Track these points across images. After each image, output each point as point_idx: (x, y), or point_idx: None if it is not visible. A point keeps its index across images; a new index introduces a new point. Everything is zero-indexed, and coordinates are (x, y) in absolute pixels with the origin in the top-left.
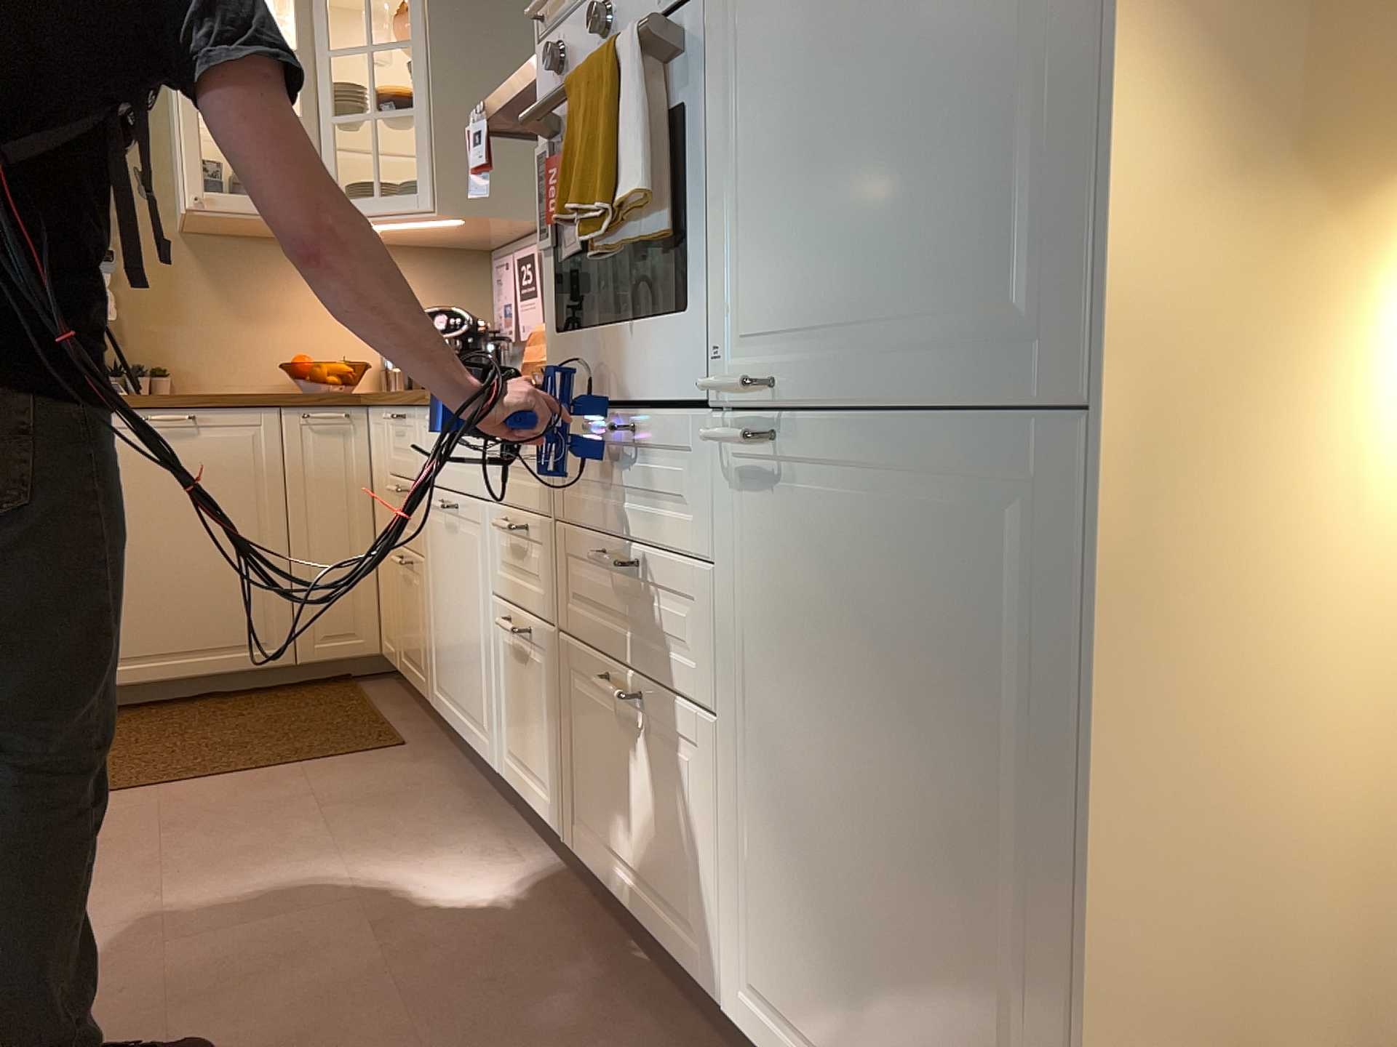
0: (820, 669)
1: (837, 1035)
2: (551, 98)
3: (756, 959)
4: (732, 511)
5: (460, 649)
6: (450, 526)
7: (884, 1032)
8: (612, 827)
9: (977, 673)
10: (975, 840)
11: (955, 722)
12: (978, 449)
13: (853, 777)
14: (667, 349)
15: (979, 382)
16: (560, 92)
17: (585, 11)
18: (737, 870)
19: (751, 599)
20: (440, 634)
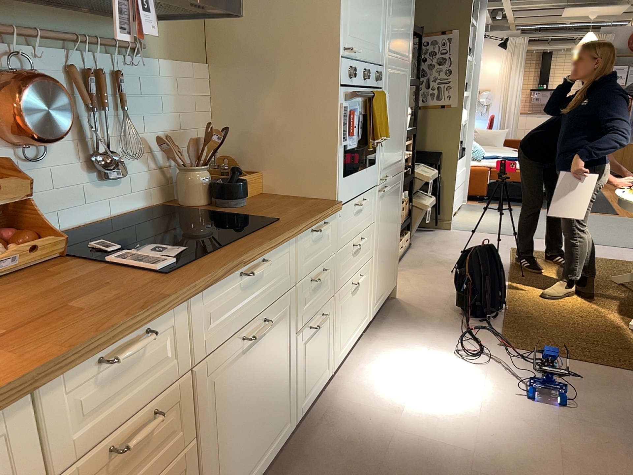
0: (385, 224)
1: (383, 285)
2: (367, 97)
3: (374, 295)
4: (378, 206)
5: (261, 416)
6: (253, 344)
7: (387, 273)
8: (349, 328)
9: (395, 208)
10: (394, 231)
11: (394, 217)
12: (397, 178)
13: (387, 238)
14: (371, 174)
15: (398, 169)
16: (369, 97)
17: (356, 65)
18: (374, 282)
19: (378, 222)
20: (230, 453)
